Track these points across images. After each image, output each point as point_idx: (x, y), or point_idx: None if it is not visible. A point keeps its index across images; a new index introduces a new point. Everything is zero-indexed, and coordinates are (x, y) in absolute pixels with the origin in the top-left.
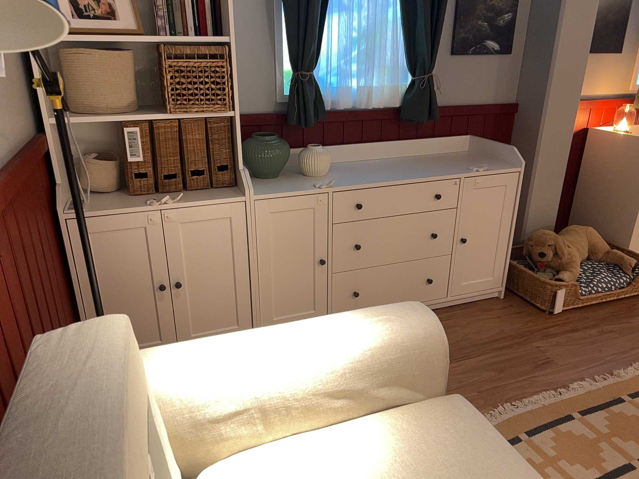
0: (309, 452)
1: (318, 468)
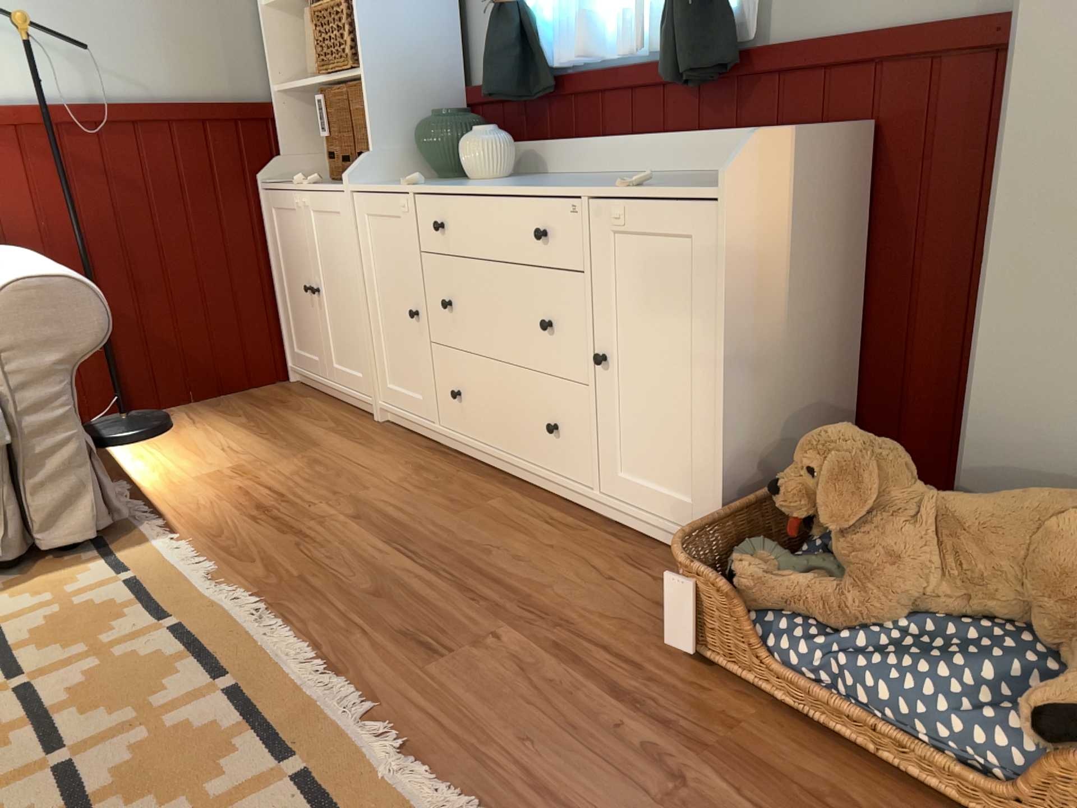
0: None
1: None
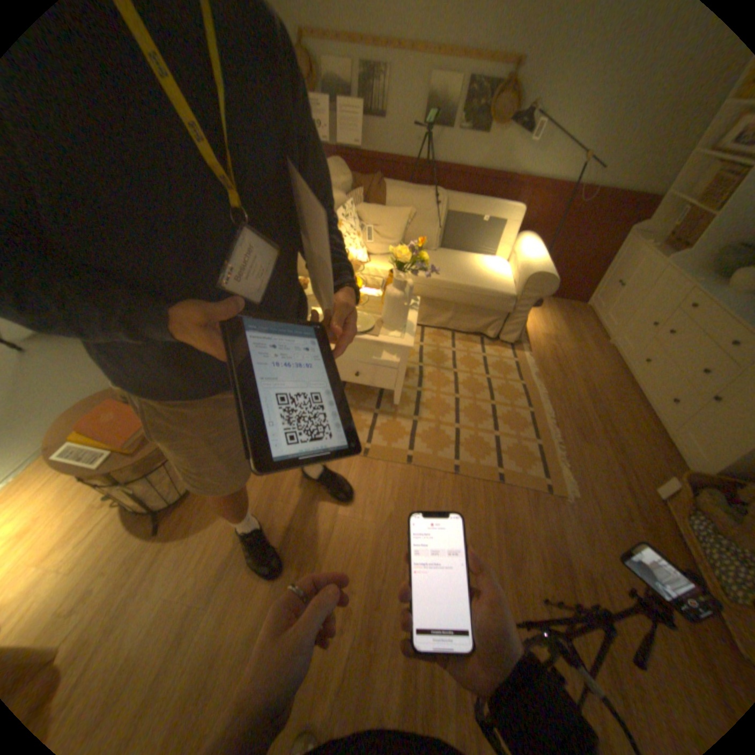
0: (503, 270)
1: (497, 269)
